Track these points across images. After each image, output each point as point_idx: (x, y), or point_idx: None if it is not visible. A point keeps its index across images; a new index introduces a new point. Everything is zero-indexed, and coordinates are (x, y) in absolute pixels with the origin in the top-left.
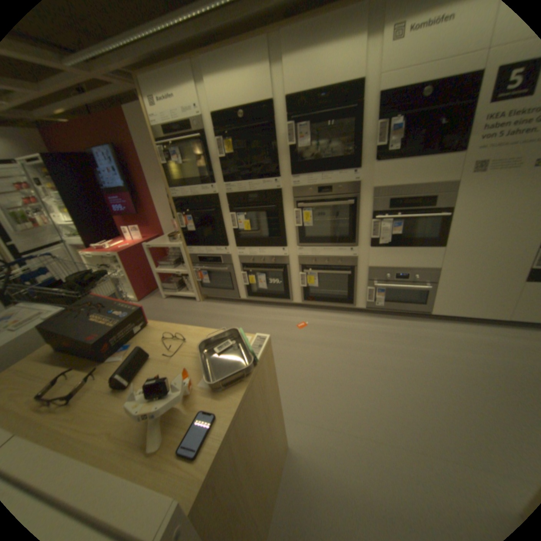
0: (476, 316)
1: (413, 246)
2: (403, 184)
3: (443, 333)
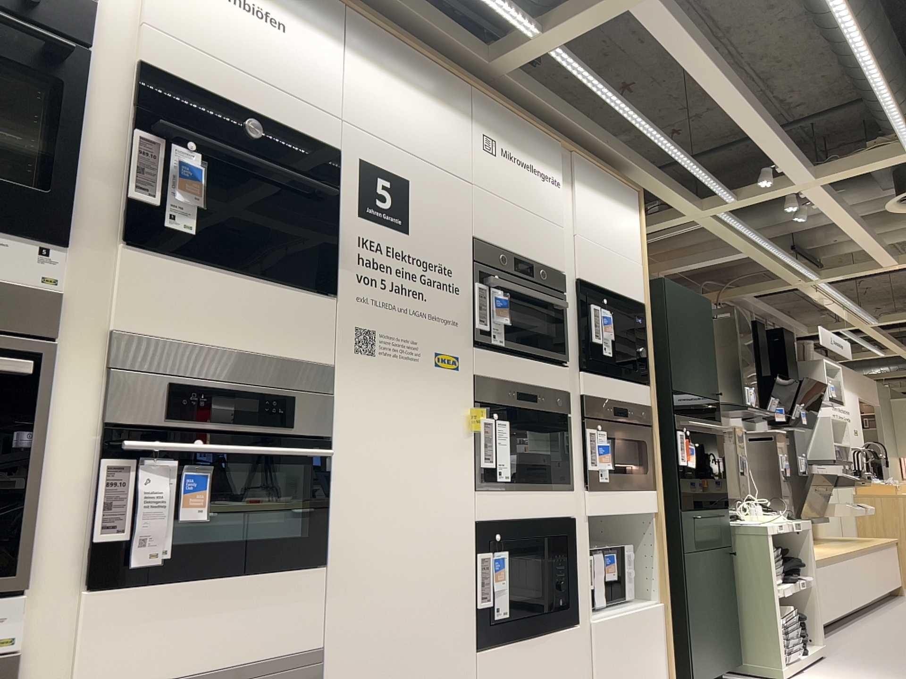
0: None
1: (243, 573)
2: (204, 348)
3: None
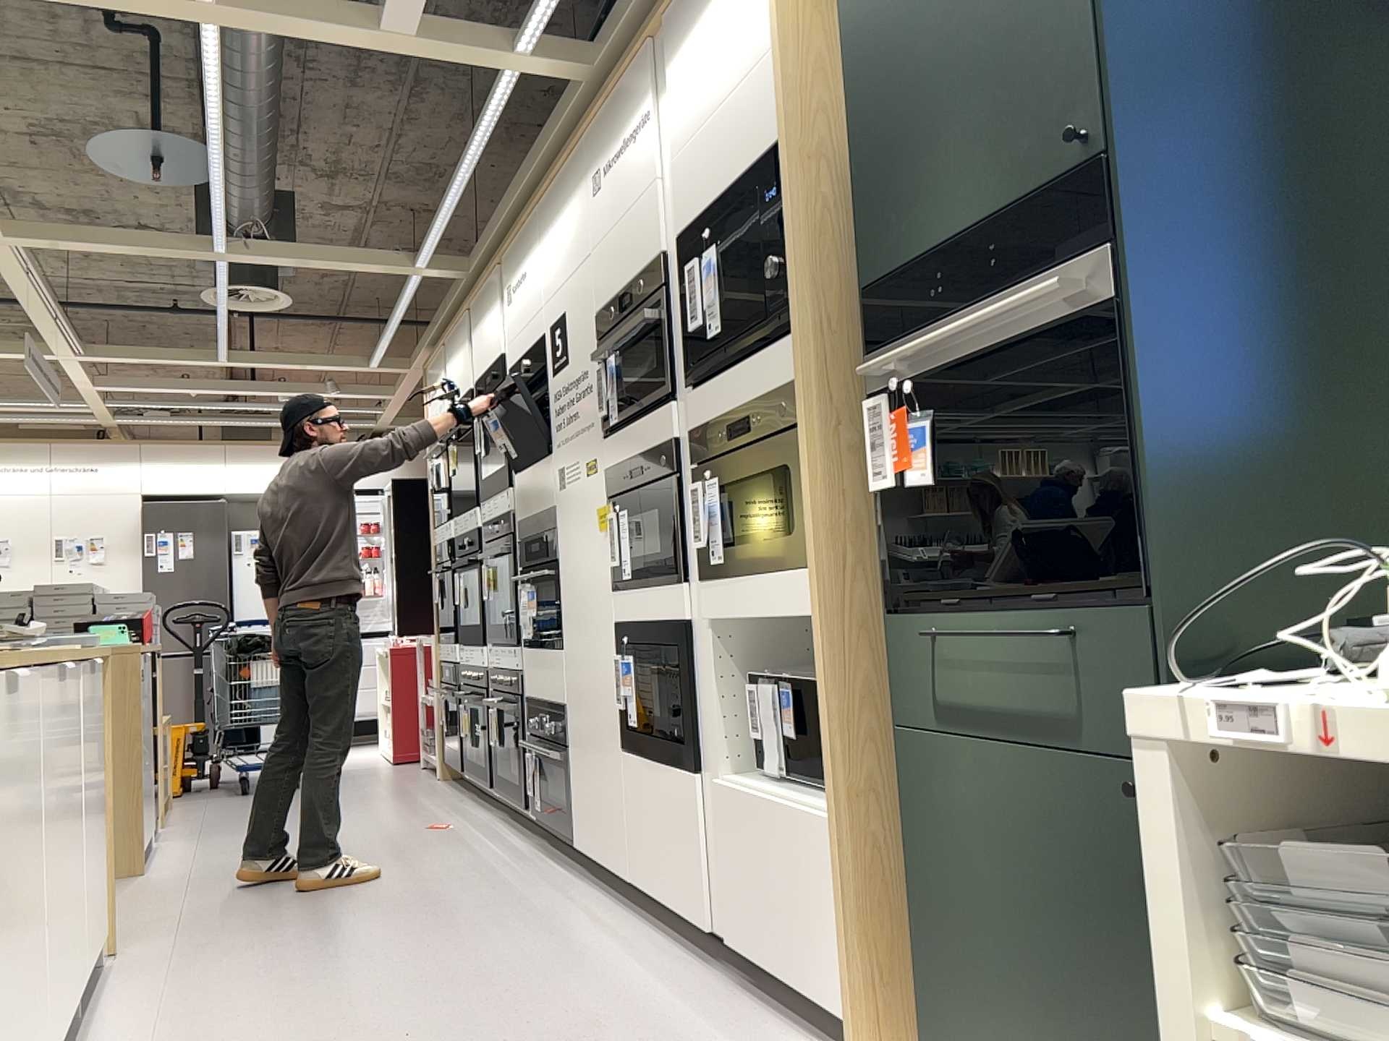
0: (604, 863)
1: (544, 649)
2: (537, 516)
3: (540, 888)
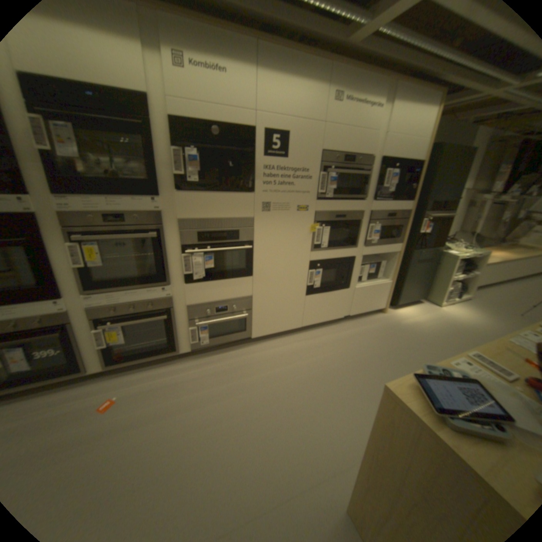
0: (281, 330)
1: (226, 279)
2: (207, 218)
3: (263, 354)
